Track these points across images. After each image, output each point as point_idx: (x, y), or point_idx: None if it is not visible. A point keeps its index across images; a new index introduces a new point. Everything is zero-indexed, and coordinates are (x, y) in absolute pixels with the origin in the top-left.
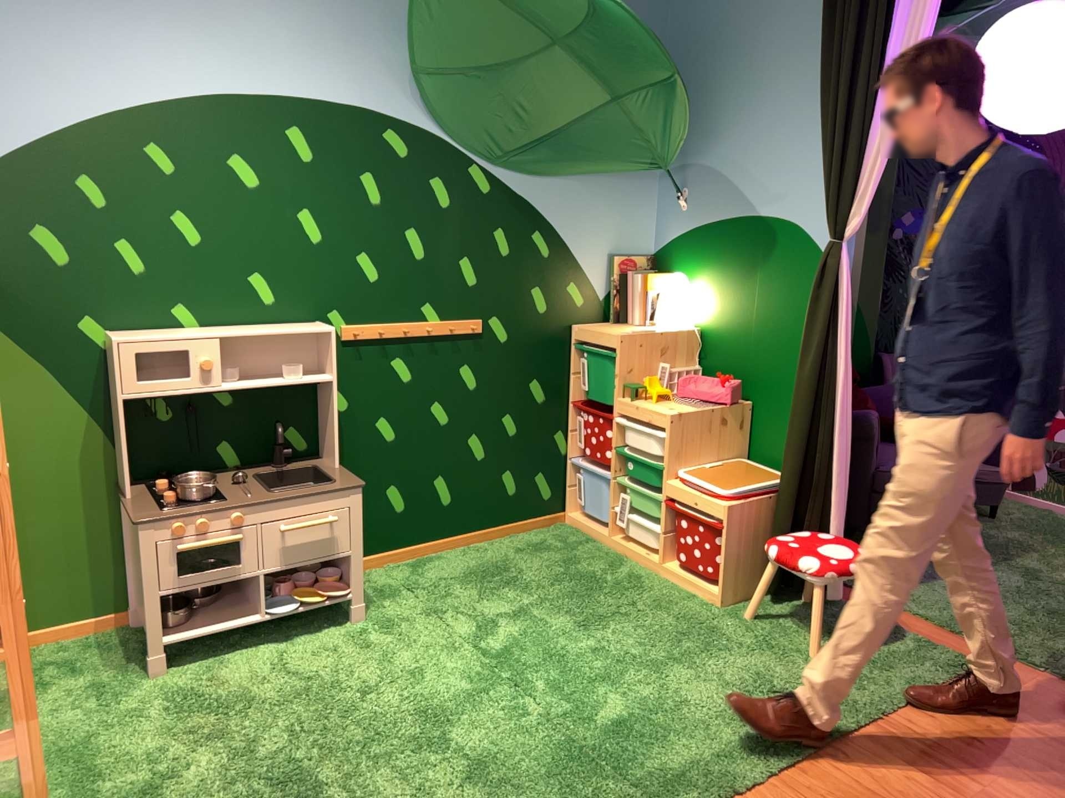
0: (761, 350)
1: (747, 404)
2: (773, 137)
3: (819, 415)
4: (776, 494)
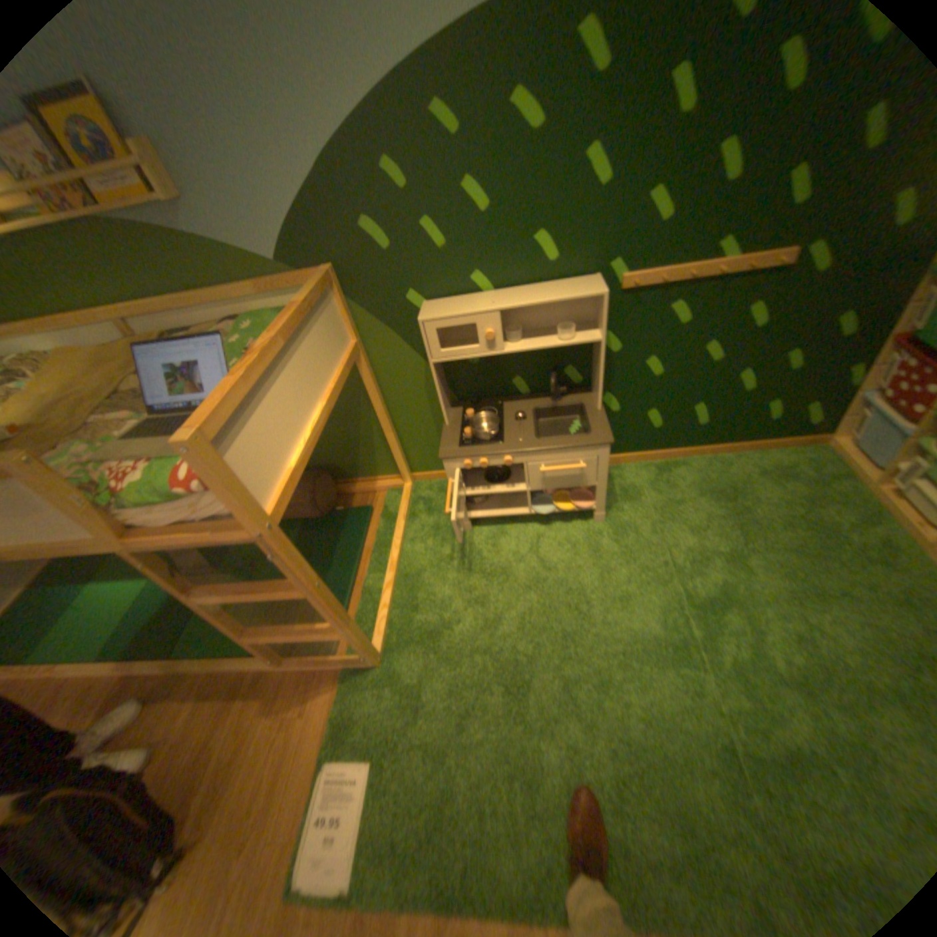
0: None
1: None
2: None
3: None
4: None
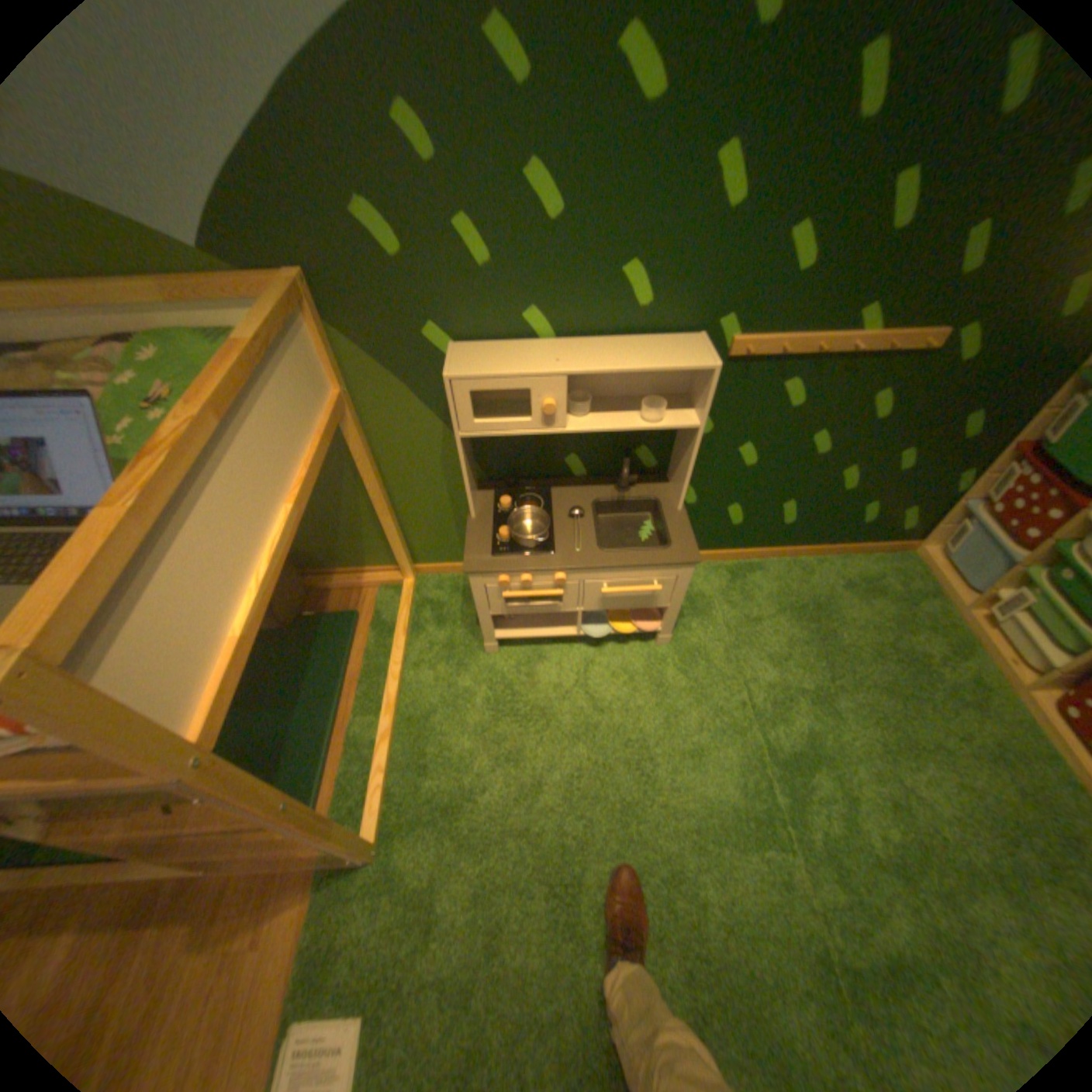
0: None
1: None
2: None
3: None
4: None
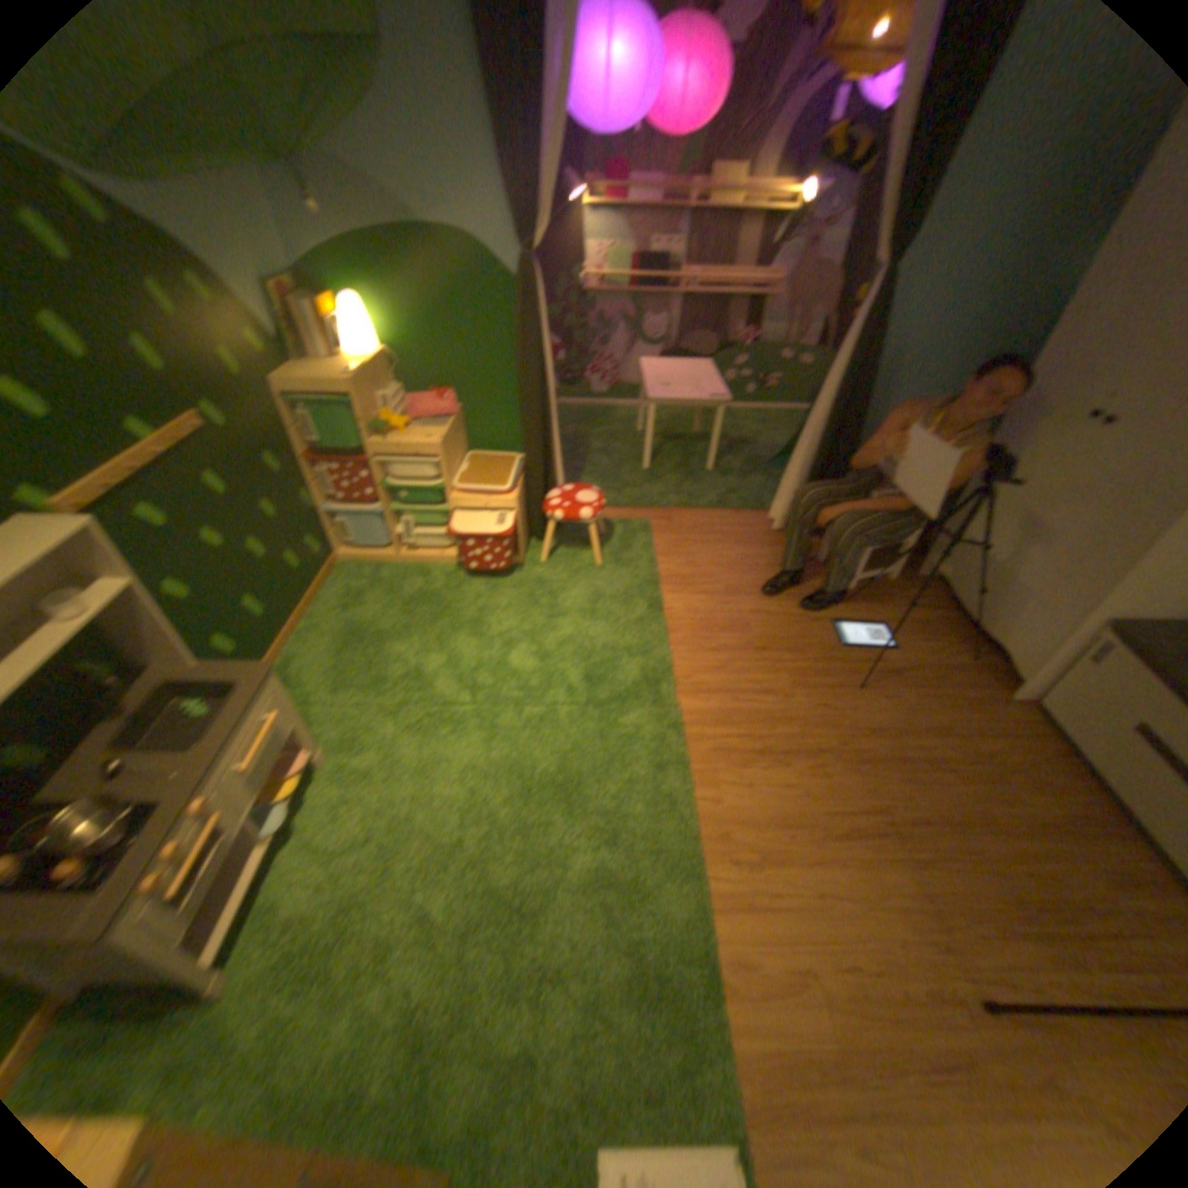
0: (458, 359)
1: (460, 408)
2: (416, 127)
3: (544, 407)
4: (526, 473)
